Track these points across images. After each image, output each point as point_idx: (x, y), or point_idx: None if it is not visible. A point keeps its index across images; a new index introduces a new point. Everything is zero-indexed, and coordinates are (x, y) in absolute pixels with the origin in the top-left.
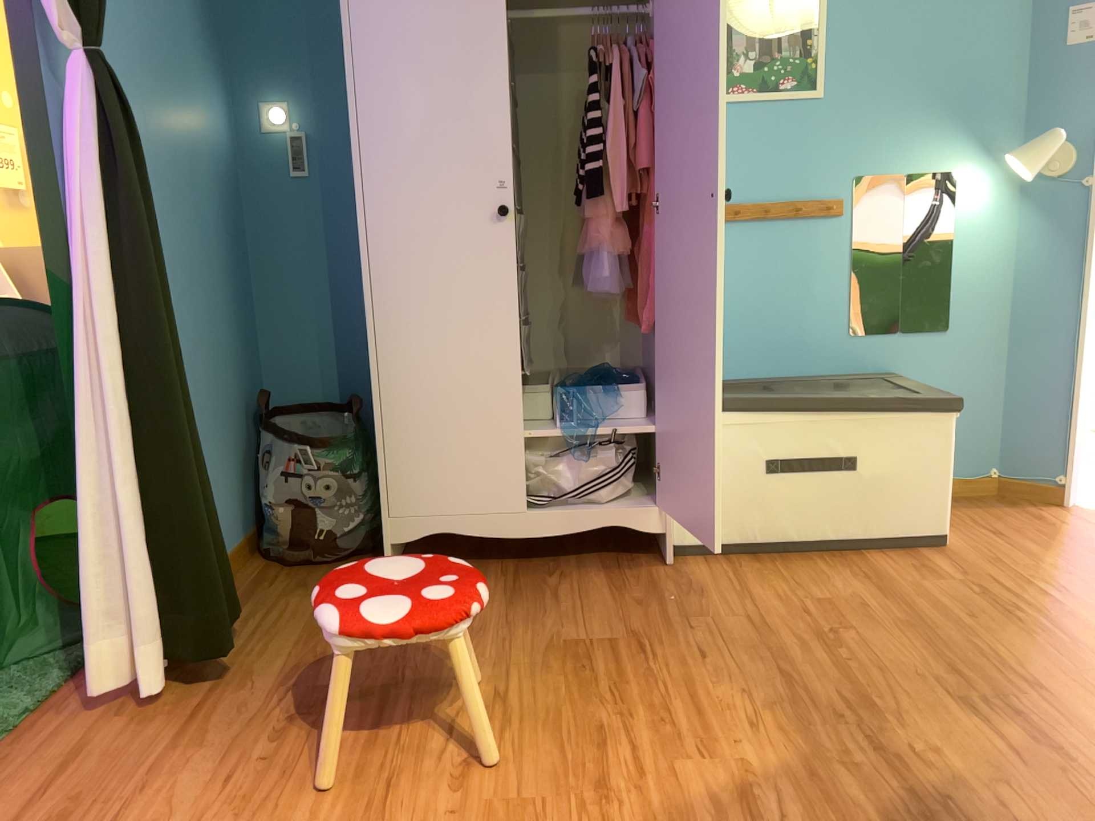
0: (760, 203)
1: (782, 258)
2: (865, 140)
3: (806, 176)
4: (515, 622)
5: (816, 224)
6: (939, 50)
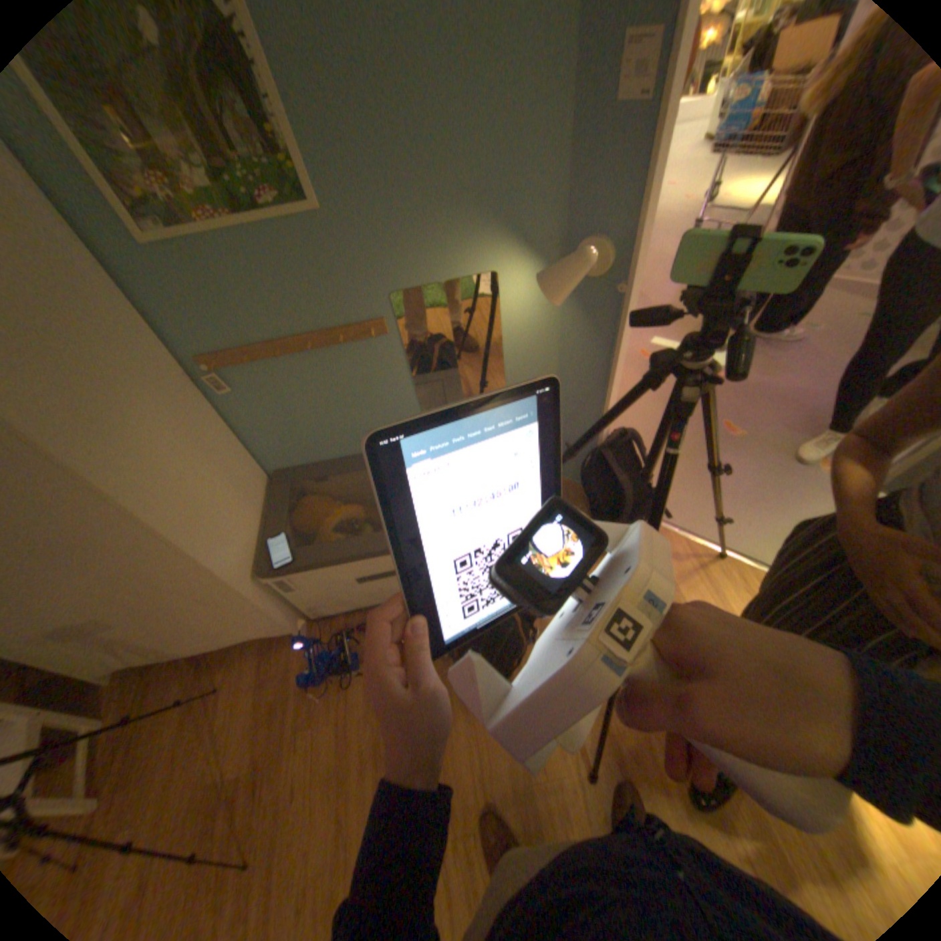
0: (301, 335)
1: (344, 376)
2: (390, 252)
3: (338, 301)
4: (183, 758)
5: (367, 344)
6: (455, 115)
